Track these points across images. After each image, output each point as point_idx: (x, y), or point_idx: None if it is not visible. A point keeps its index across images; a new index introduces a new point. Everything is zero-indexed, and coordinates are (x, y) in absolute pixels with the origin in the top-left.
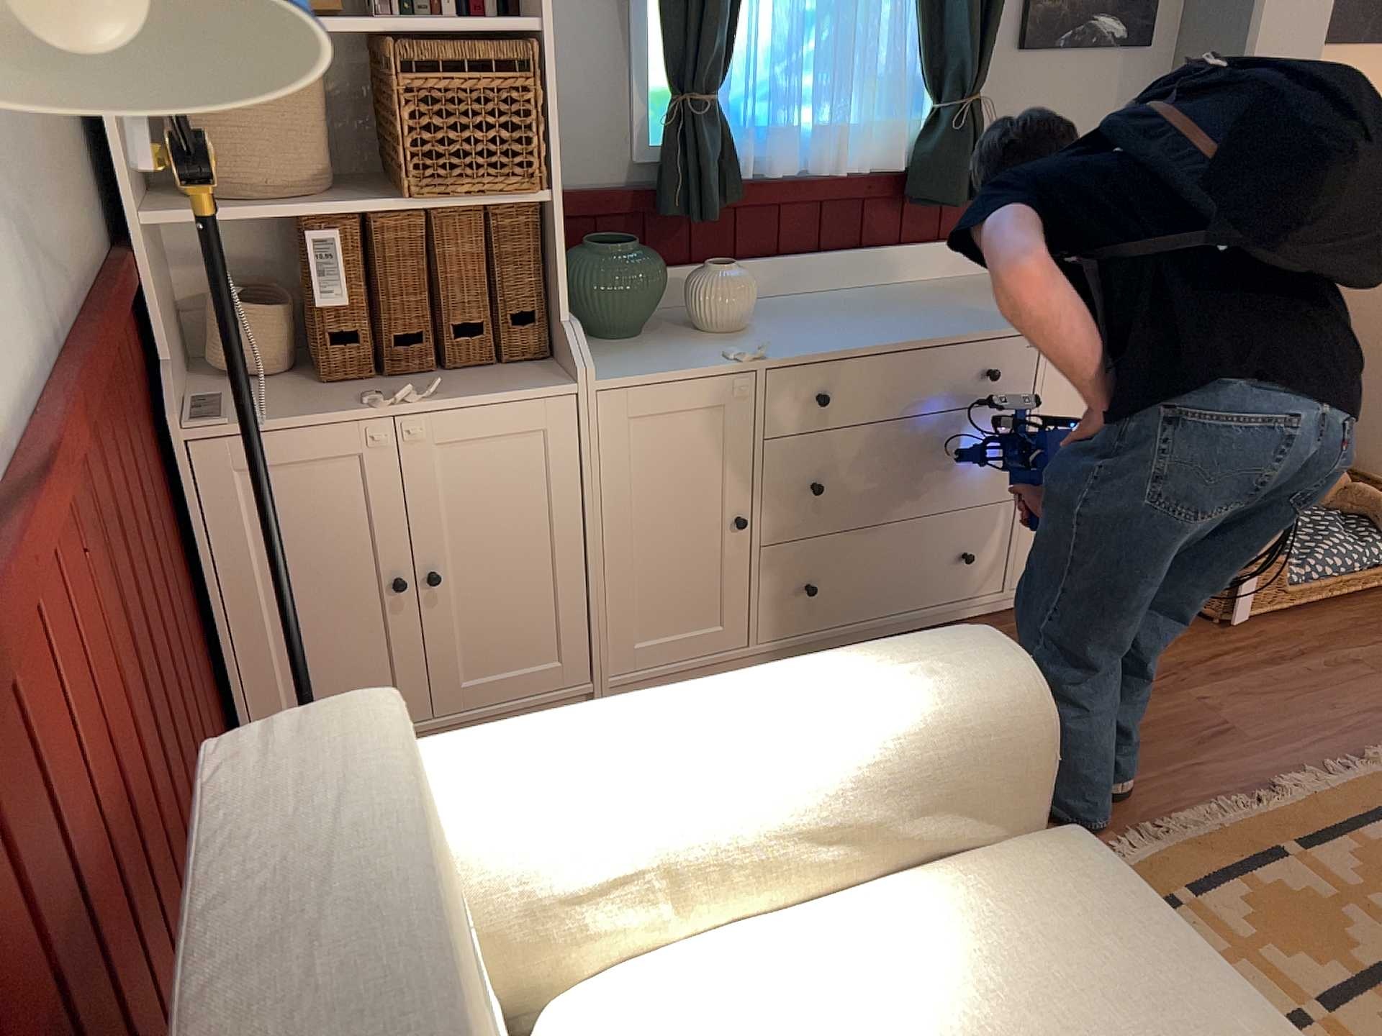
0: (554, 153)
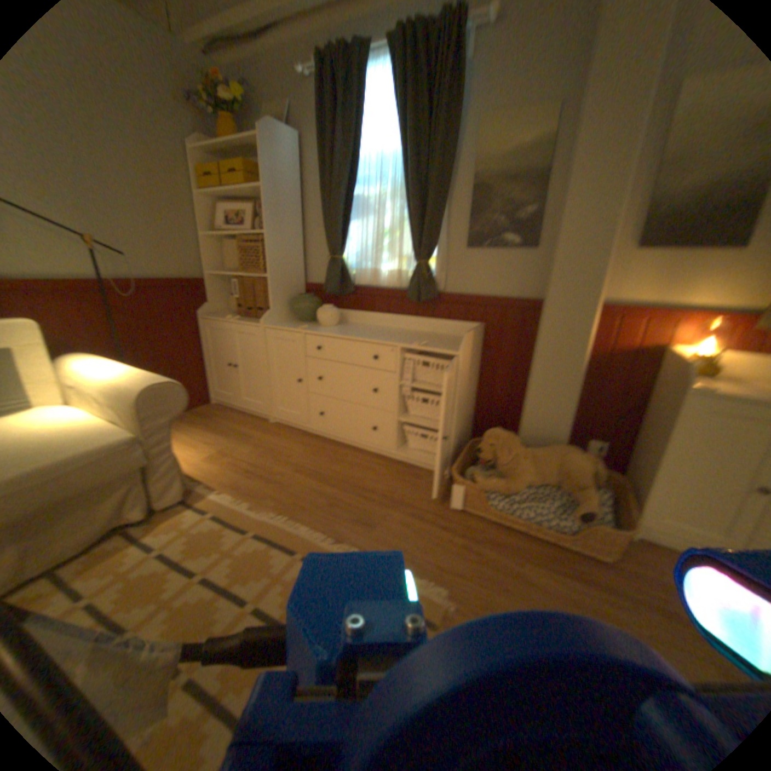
0: (267, 264)
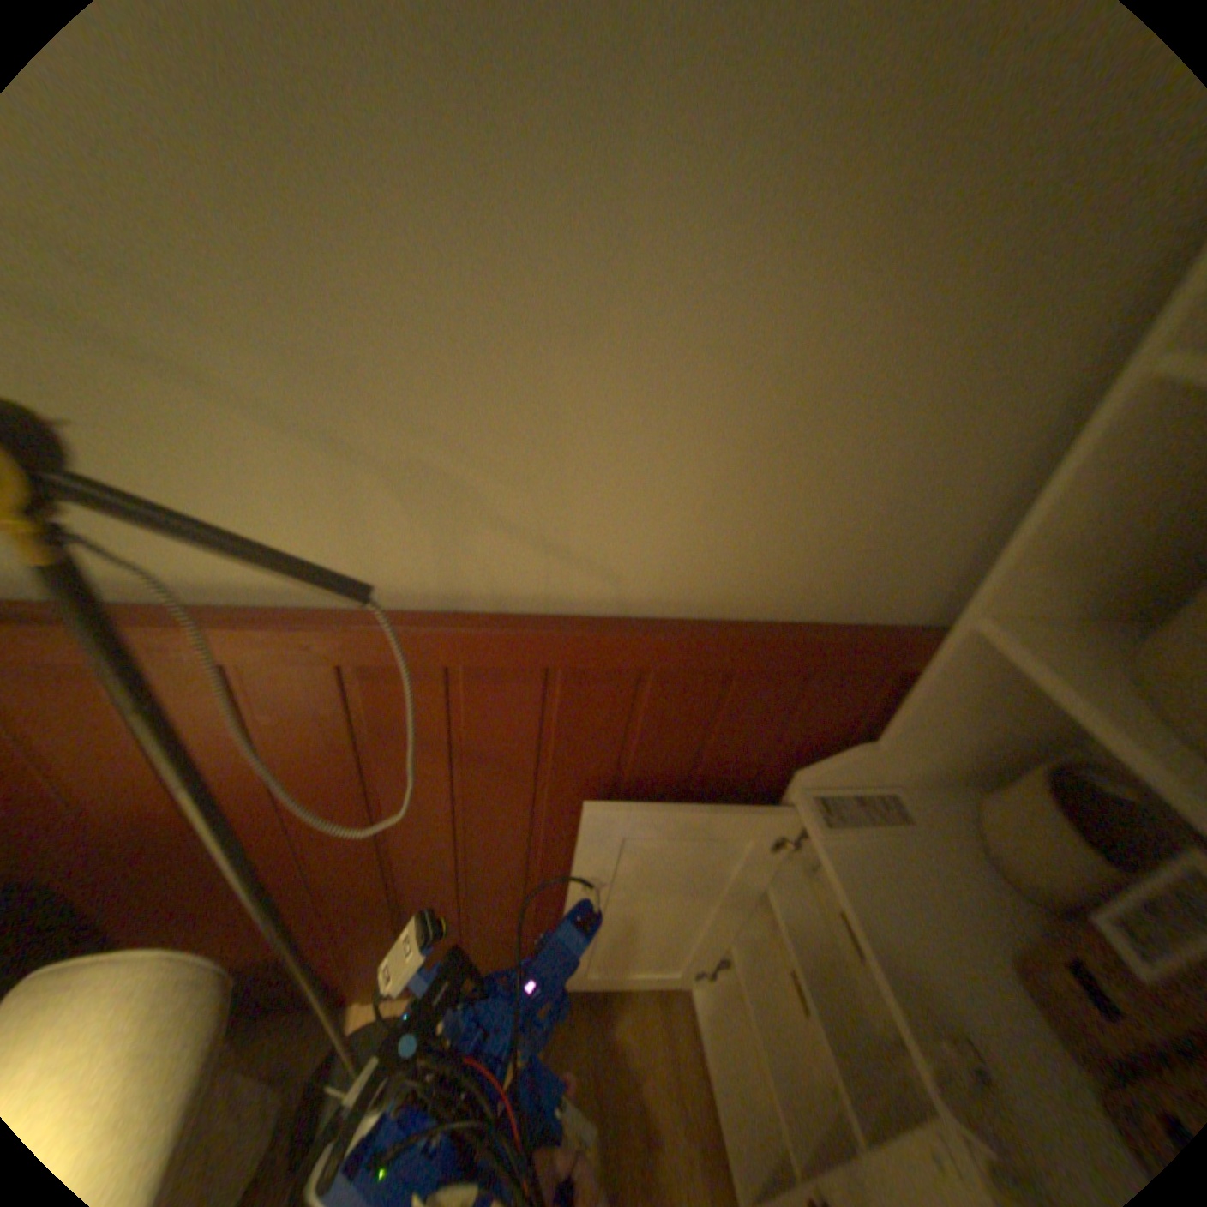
0: None
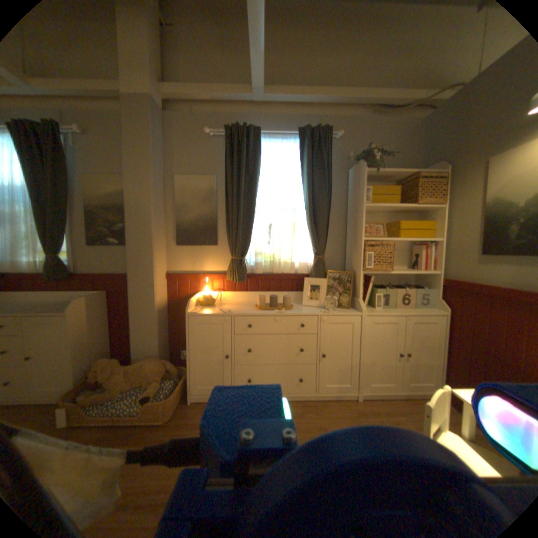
0: None
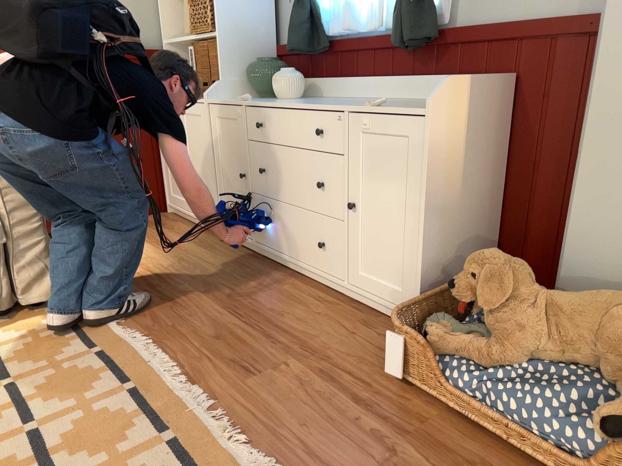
0: (217, 18)
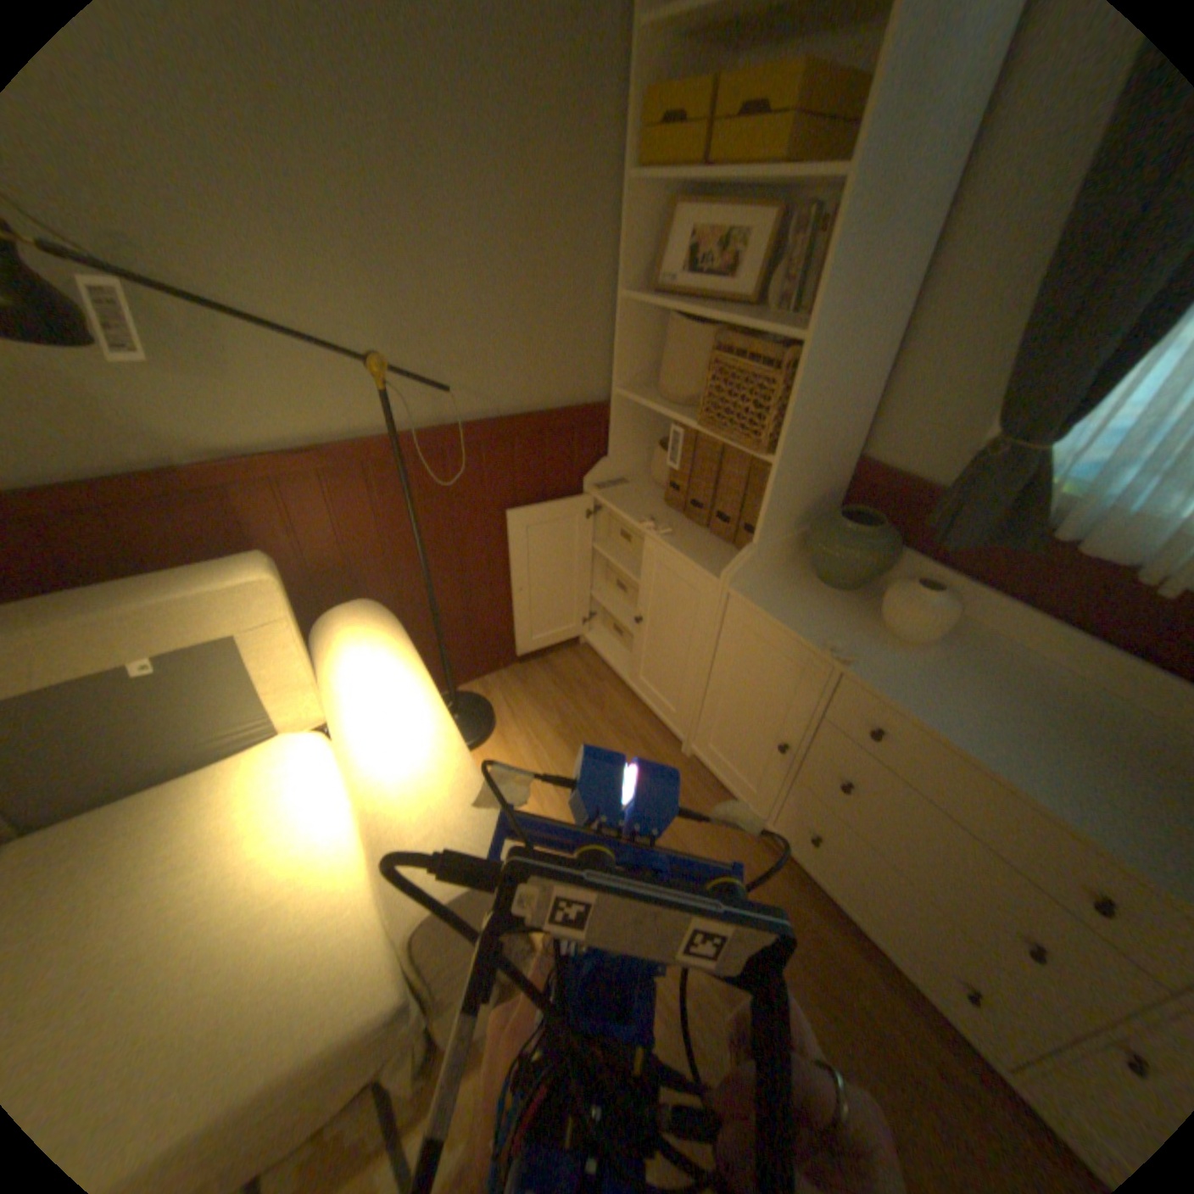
0: (789, 432)
